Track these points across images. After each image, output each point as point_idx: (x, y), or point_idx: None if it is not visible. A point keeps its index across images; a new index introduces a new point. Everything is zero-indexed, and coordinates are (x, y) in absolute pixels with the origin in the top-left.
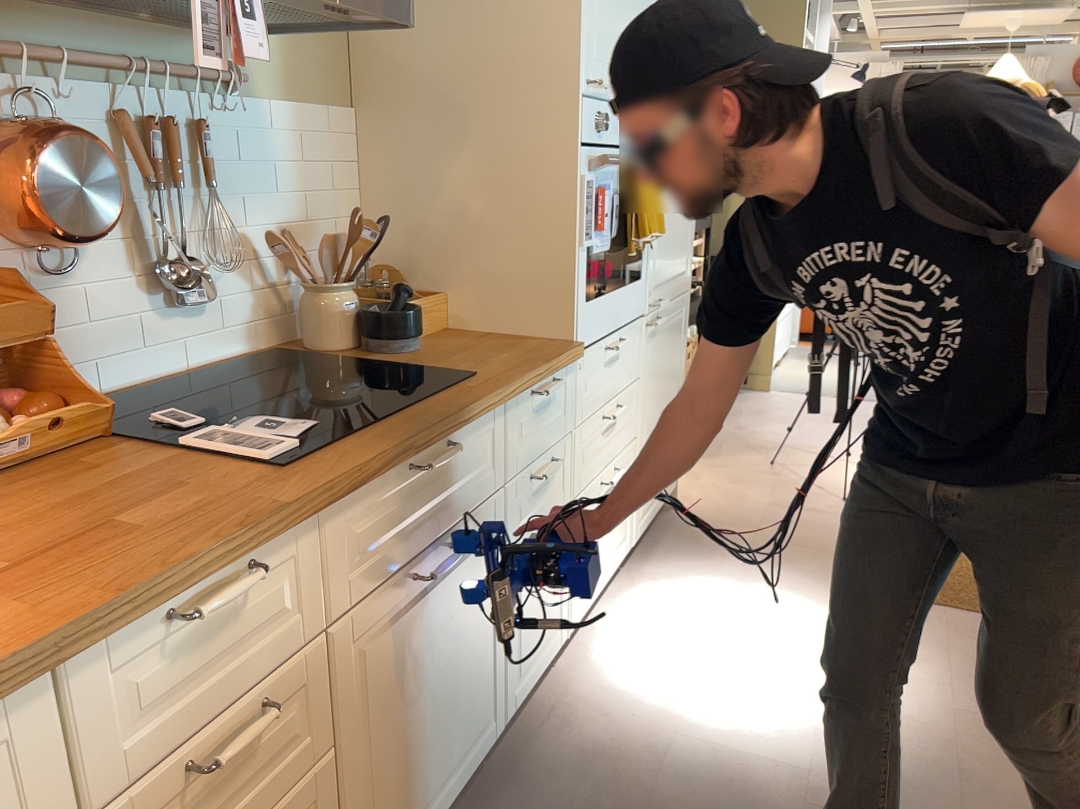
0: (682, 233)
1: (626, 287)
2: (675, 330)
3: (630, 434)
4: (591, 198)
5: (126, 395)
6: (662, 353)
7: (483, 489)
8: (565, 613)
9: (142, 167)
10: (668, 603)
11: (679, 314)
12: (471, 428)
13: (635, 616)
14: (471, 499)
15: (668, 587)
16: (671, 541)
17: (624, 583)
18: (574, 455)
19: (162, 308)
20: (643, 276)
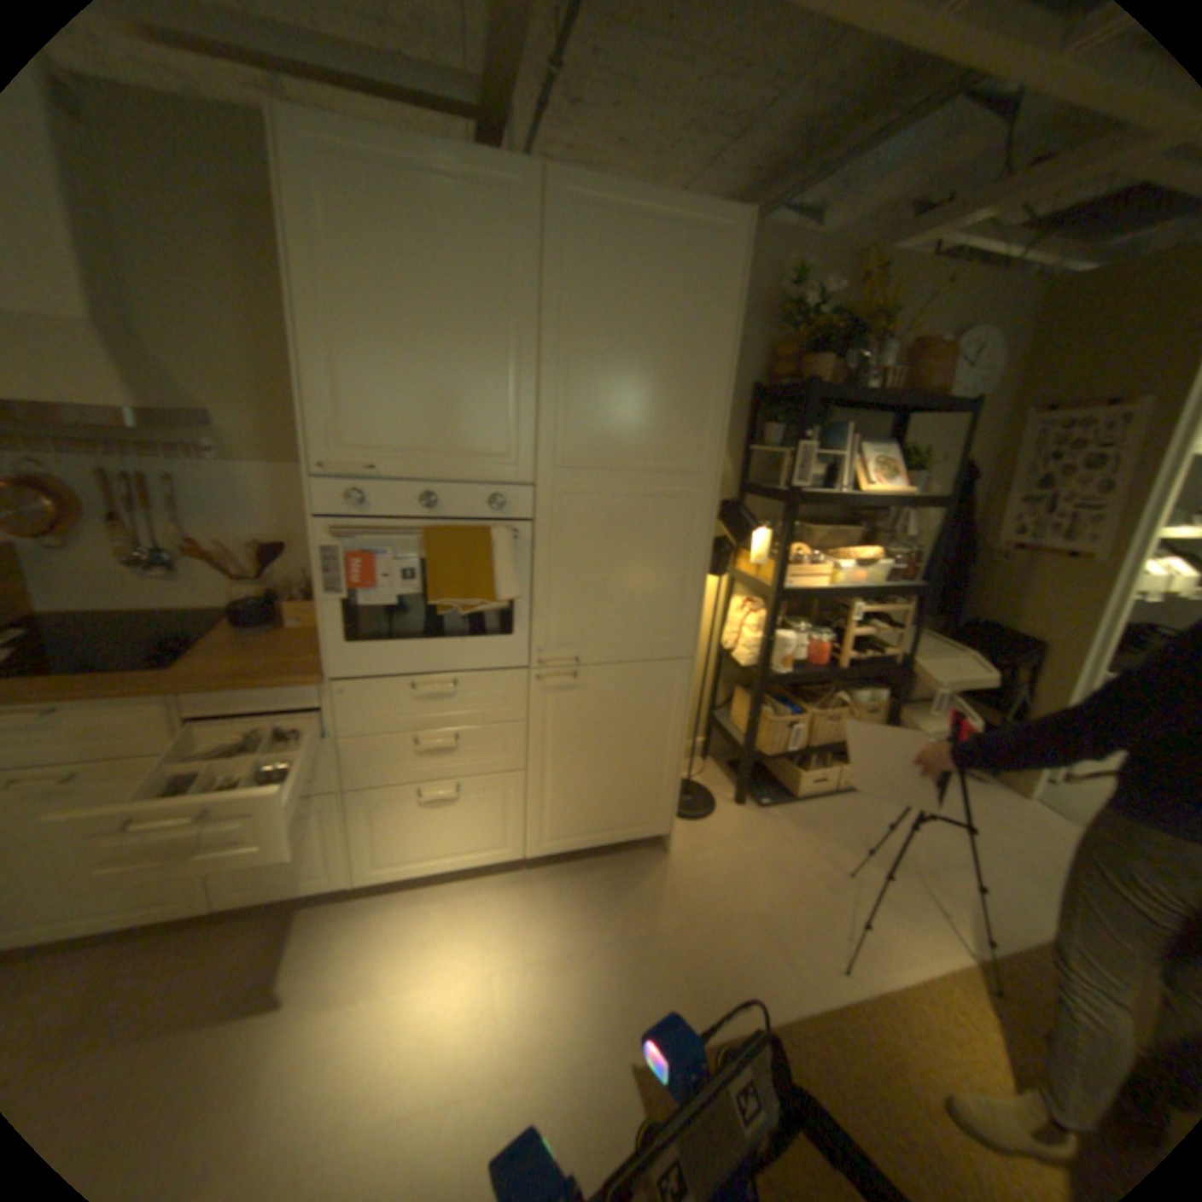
0: (655, 600)
1: (467, 639)
2: (646, 691)
3: (503, 766)
4: (337, 559)
5: (109, 615)
6: (596, 708)
7: (133, 750)
8: (345, 872)
9: (106, 500)
10: (487, 928)
11: (654, 678)
12: (98, 707)
13: (452, 916)
14: (110, 752)
15: (516, 916)
16: (601, 880)
17: (502, 885)
18: (341, 759)
19: (139, 574)
20: (519, 633)
